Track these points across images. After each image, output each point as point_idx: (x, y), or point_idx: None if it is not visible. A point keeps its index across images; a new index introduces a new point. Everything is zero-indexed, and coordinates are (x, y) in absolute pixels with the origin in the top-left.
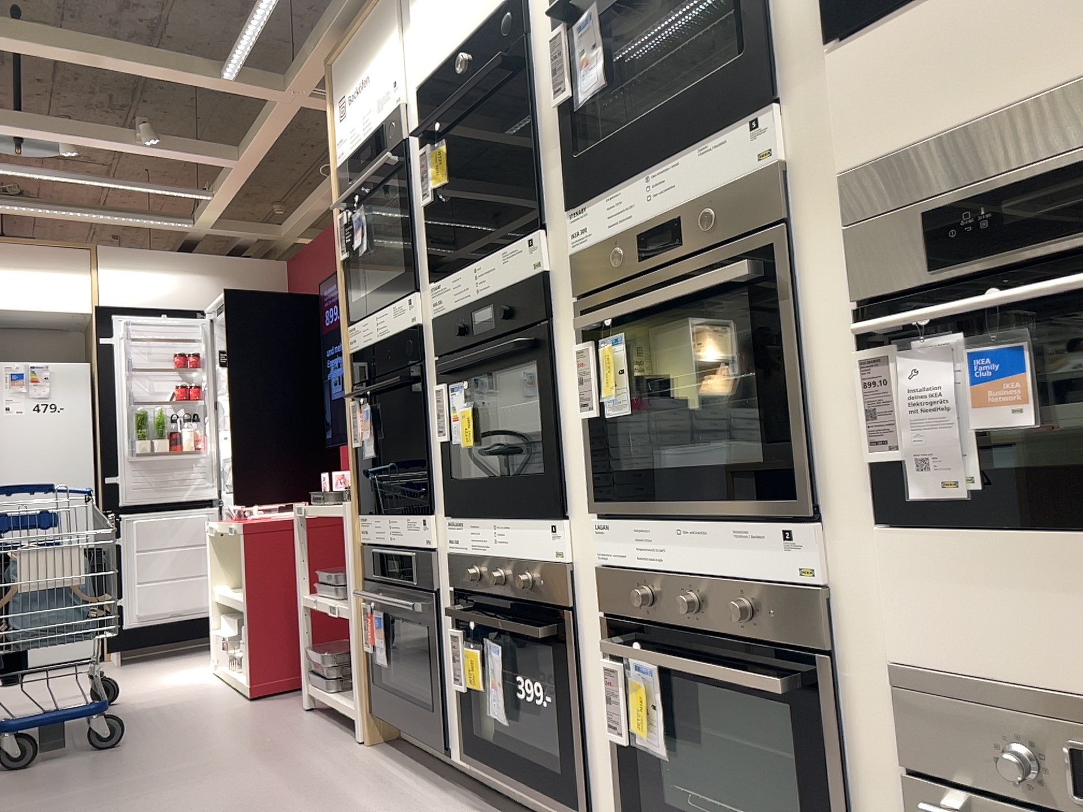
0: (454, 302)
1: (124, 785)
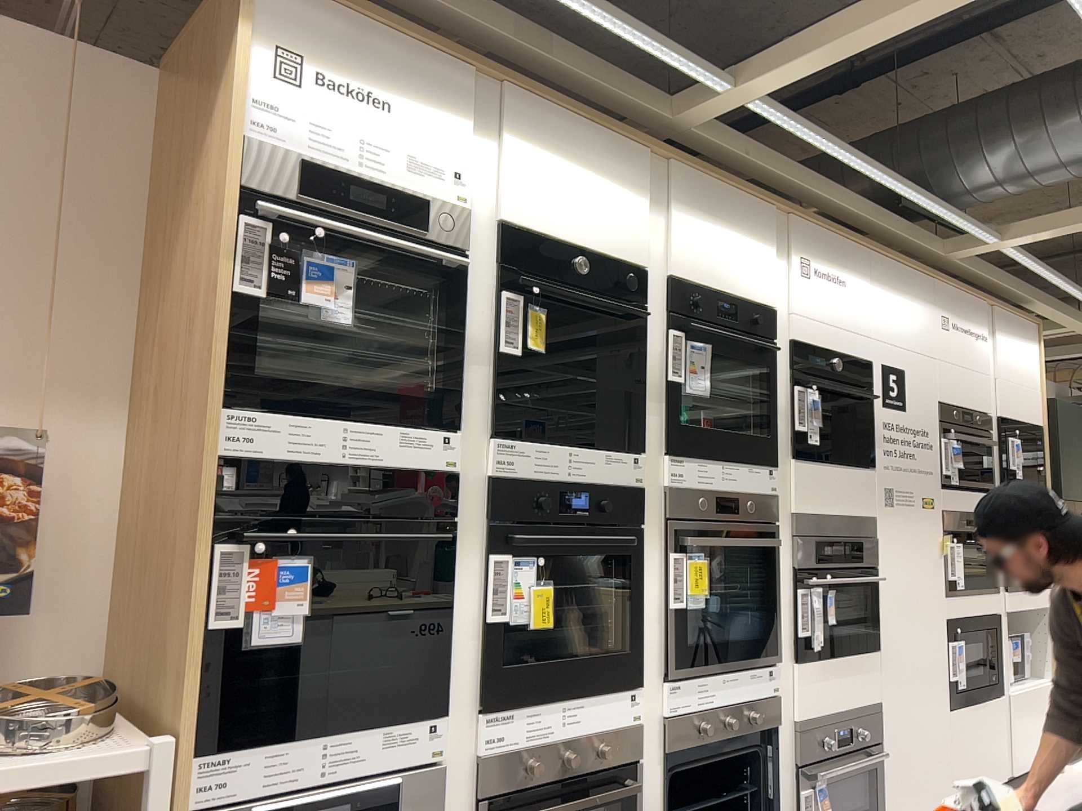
0: (538, 472)
1: None
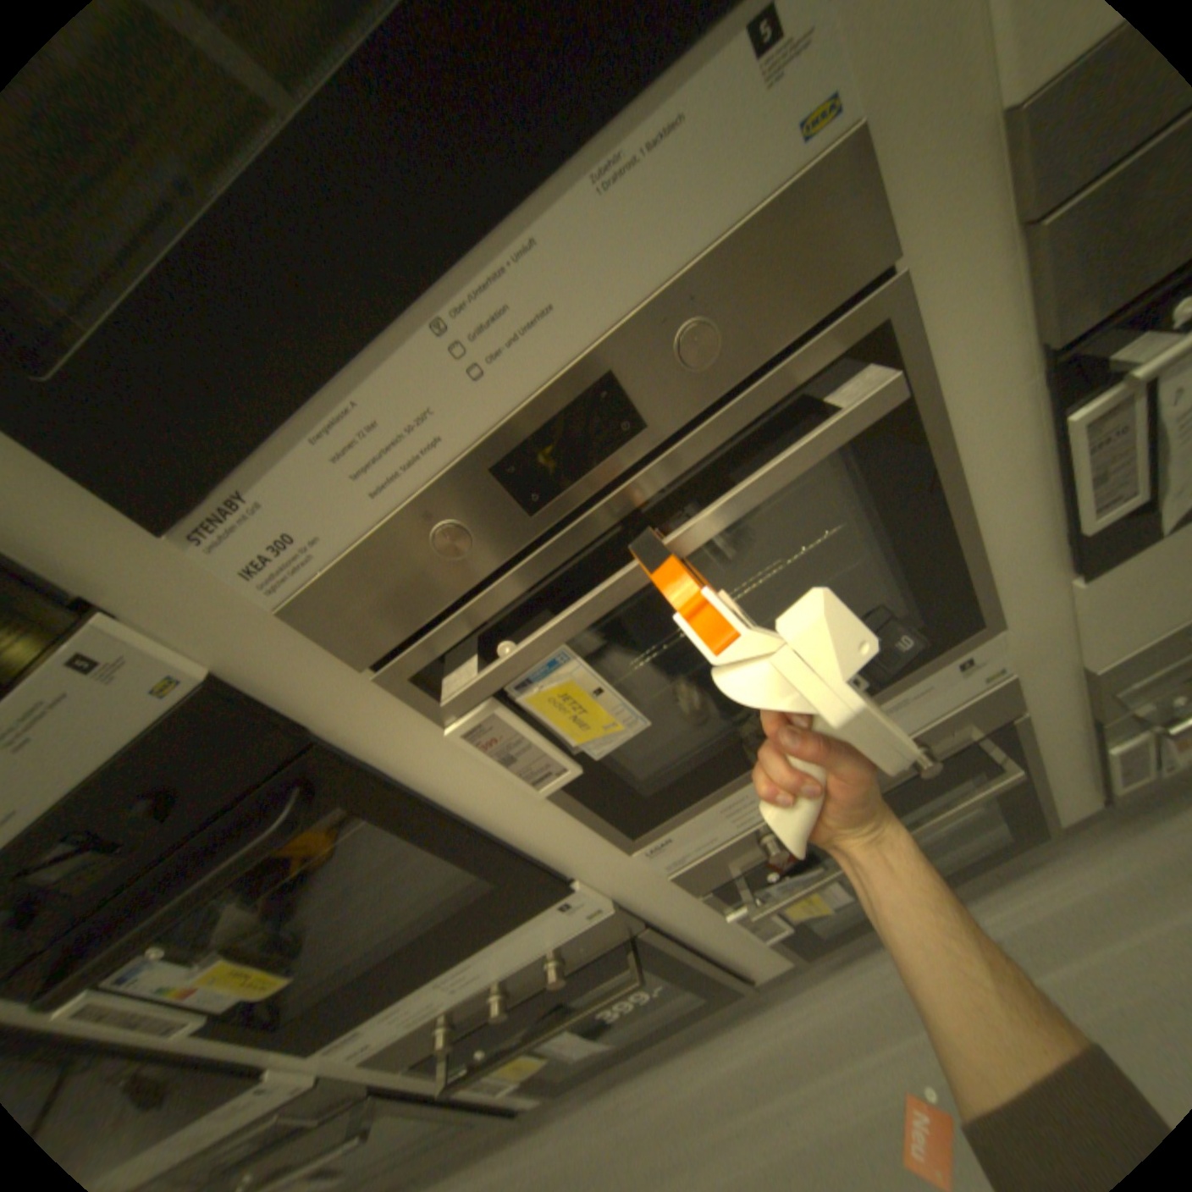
0: None
1: None
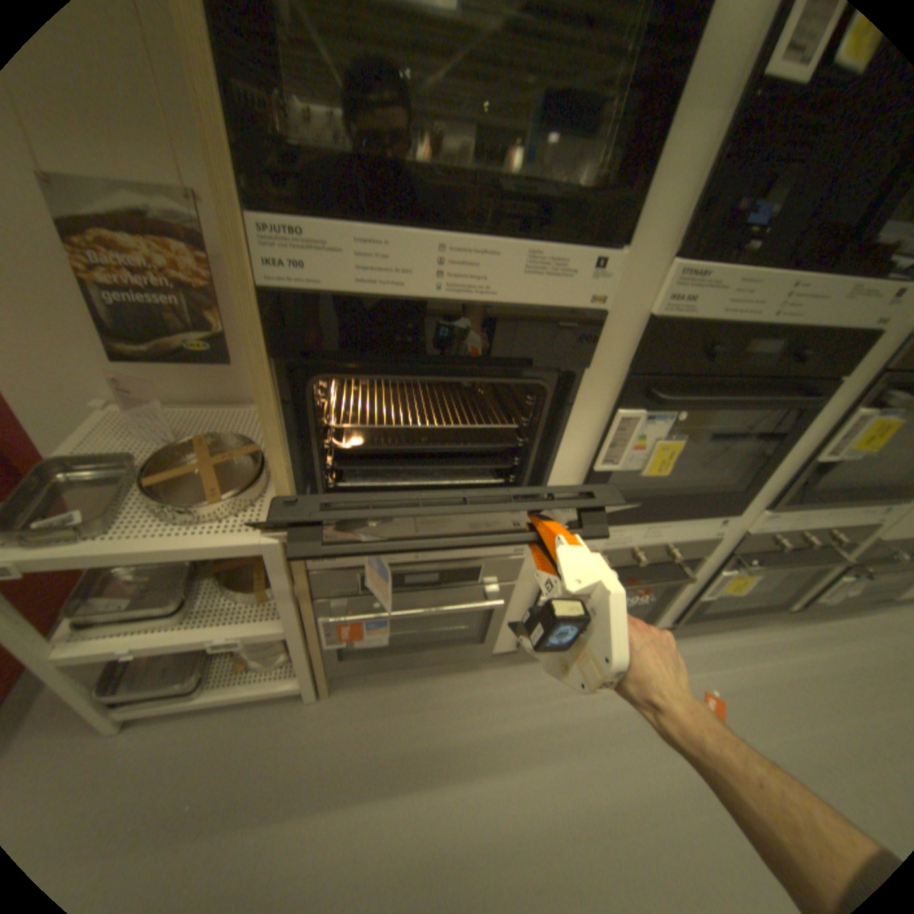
0: (728, 311)
1: None
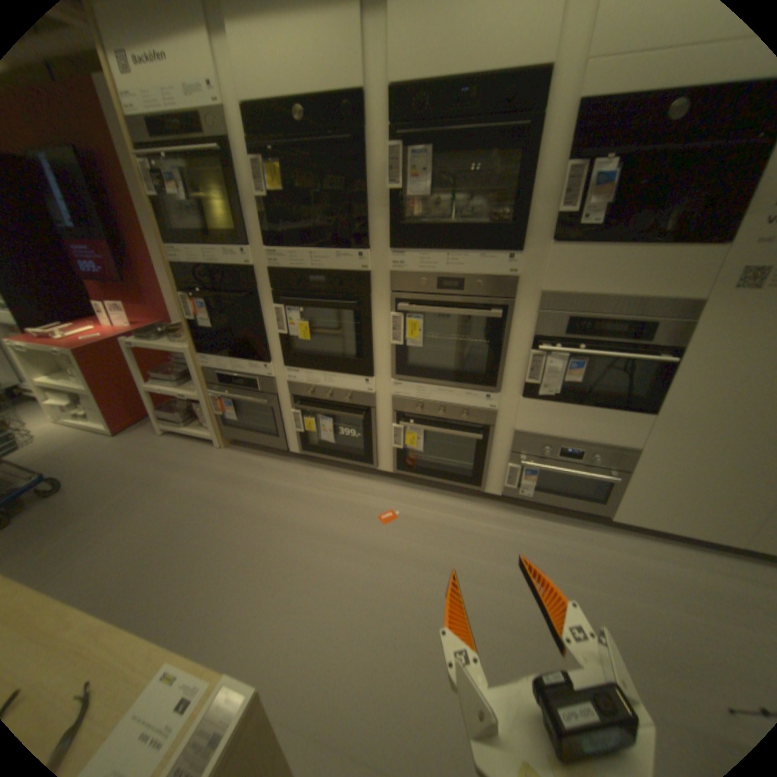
0: (291, 267)
1: (105, 513)
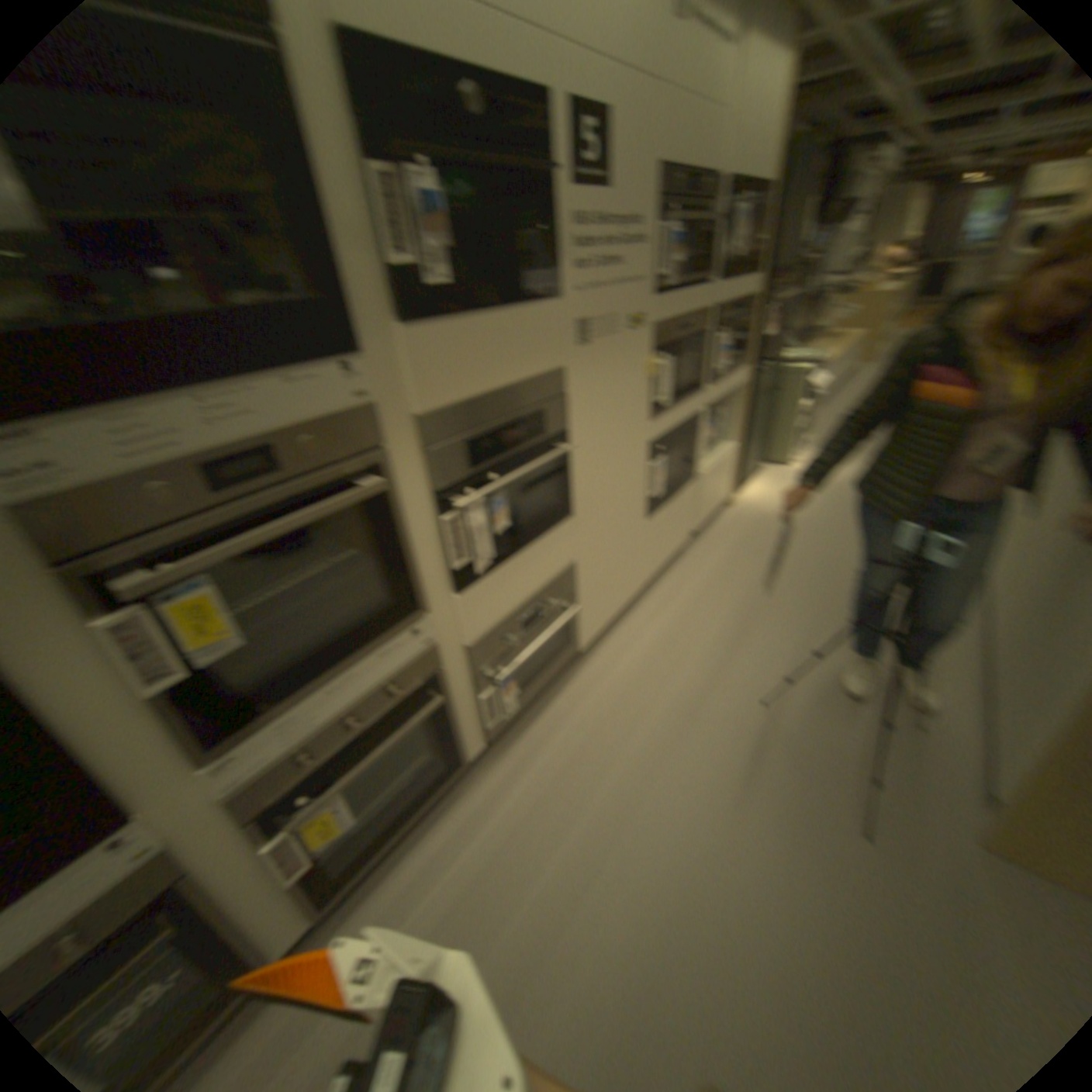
0: None
1: None
